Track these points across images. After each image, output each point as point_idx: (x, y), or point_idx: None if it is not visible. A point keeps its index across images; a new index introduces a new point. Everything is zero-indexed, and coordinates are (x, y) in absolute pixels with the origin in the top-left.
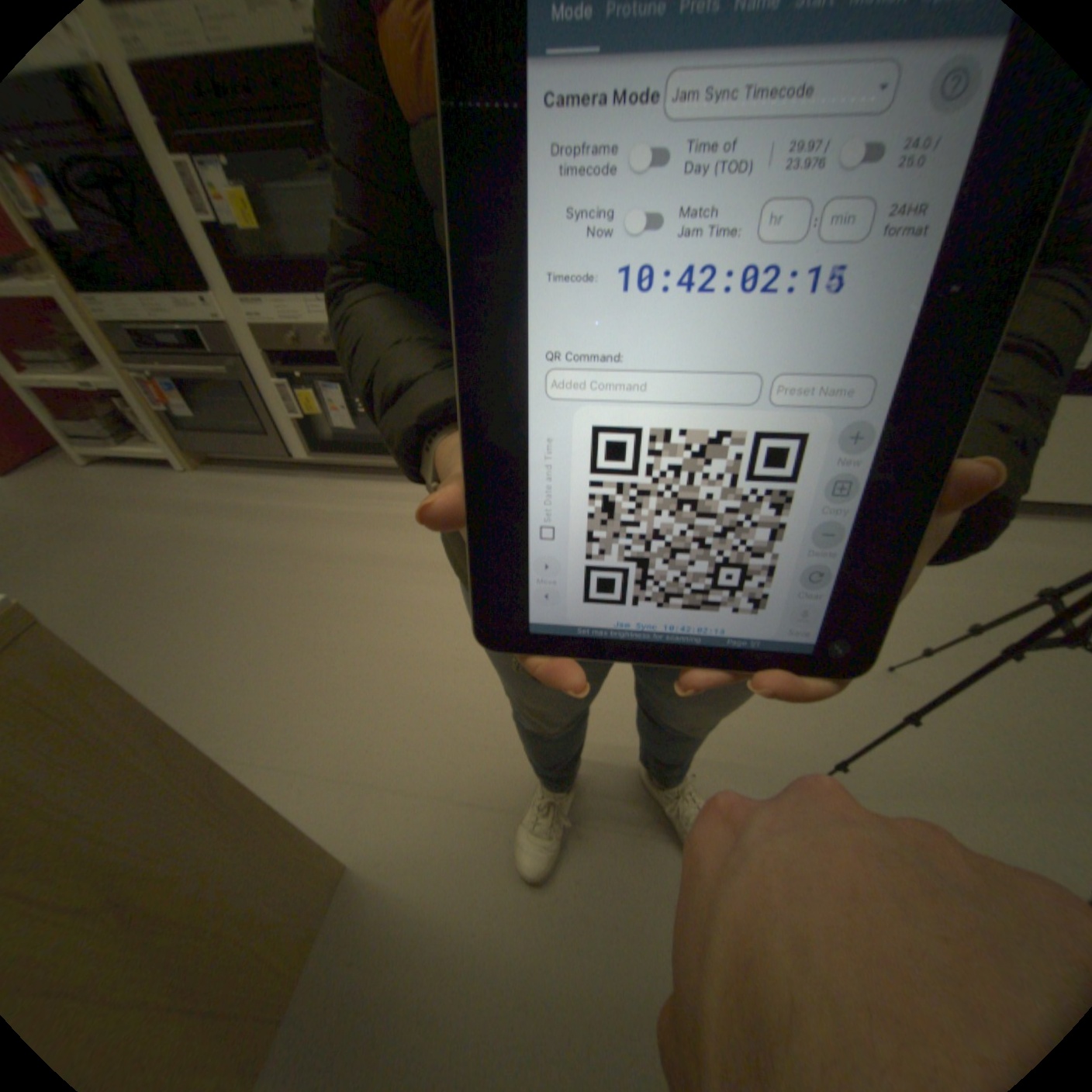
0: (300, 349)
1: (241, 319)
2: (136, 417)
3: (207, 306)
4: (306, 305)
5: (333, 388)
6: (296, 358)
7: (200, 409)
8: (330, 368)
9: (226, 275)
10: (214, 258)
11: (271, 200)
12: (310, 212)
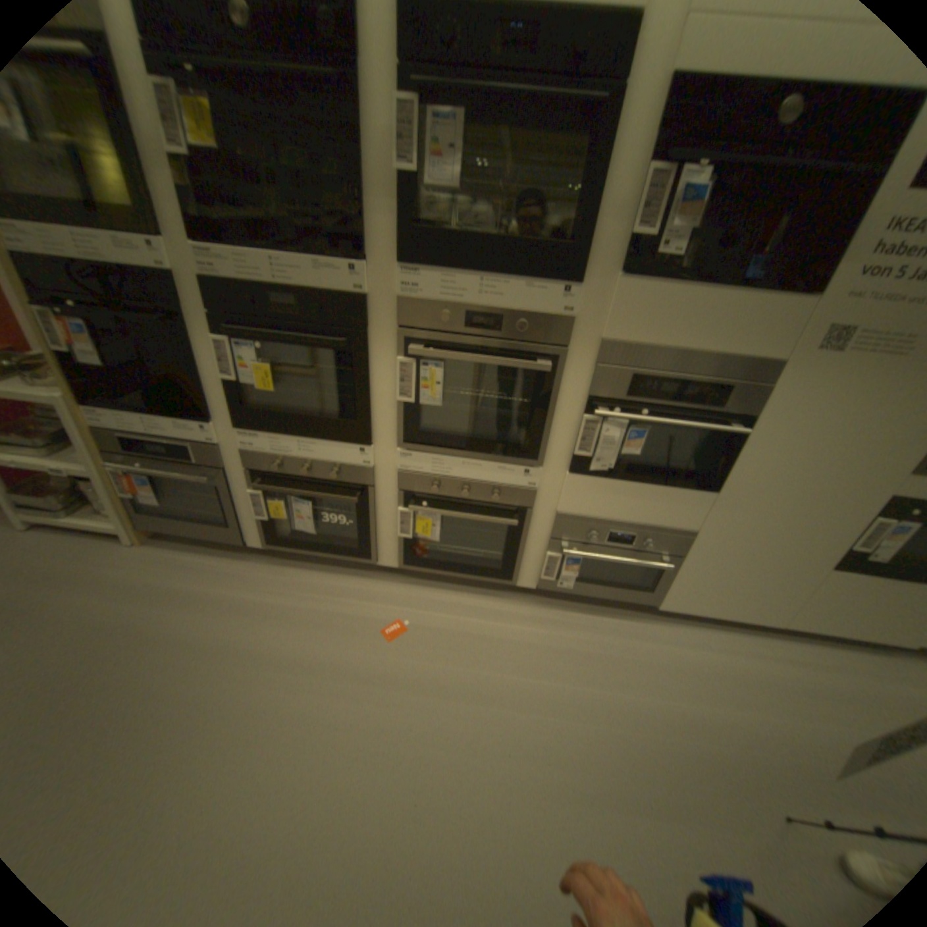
0: (283, 475)
1: (235, 447)
2: (97, 496)
3: (207, 436)
4: (300, 448)
5: (305, 506)
6: (277, 480)
7: (164, 495)
8: (306, 491)
9: (233, 419)
10: (225, 405)
11: (286, 368)
12: (319, 384)
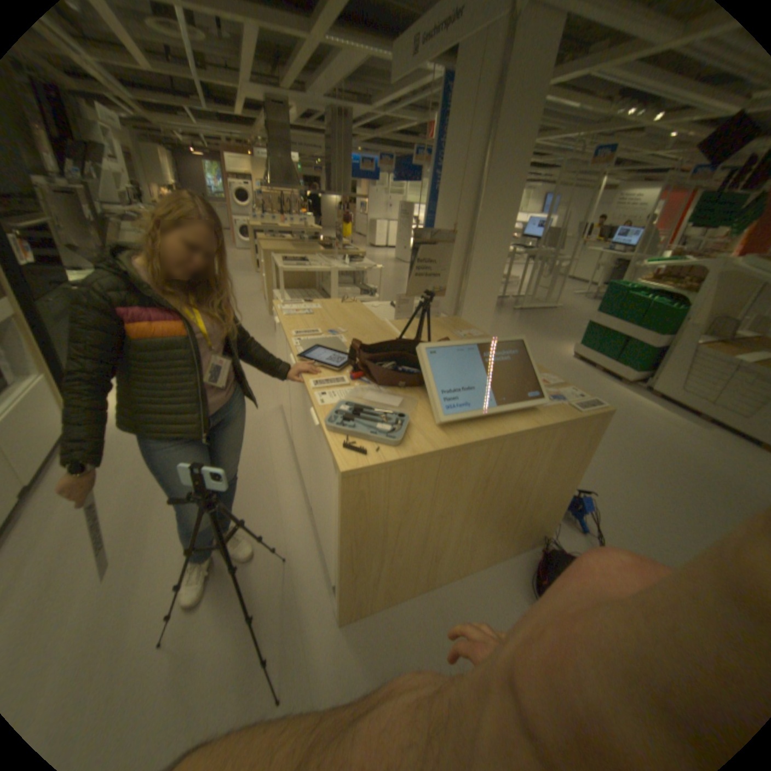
0: None
1: None
2: None
3: None
4: None
5: None
6: None
7: None
8: None
9: None
10: None
11: None
12: None
